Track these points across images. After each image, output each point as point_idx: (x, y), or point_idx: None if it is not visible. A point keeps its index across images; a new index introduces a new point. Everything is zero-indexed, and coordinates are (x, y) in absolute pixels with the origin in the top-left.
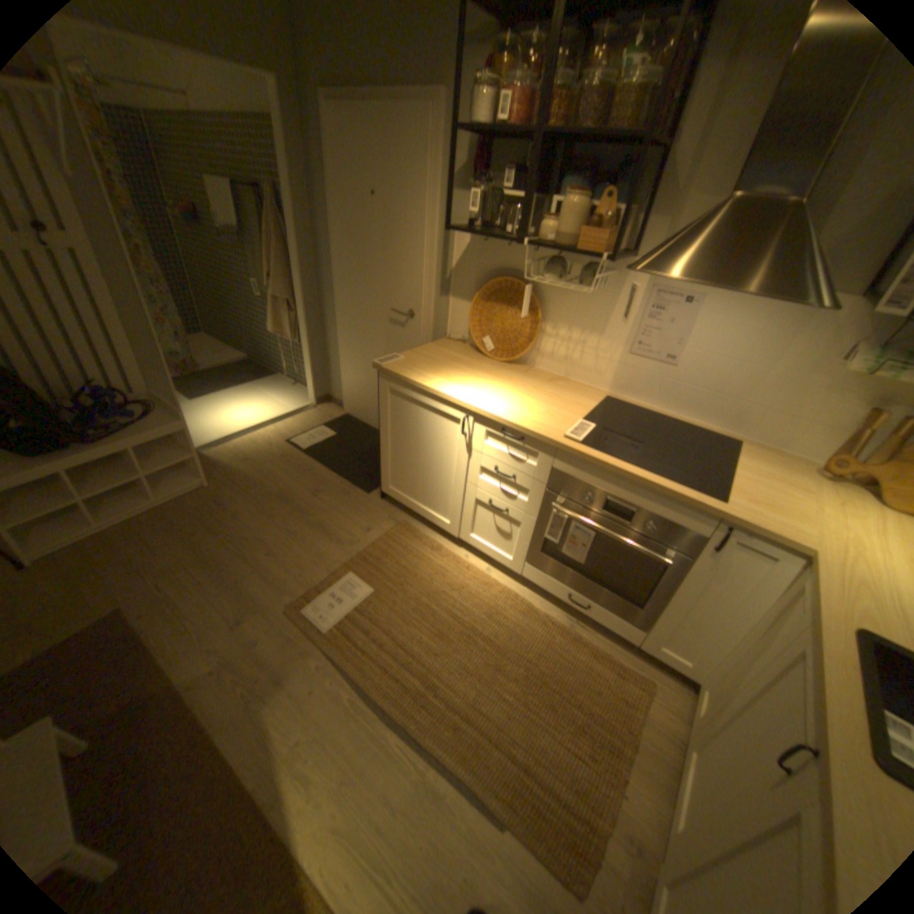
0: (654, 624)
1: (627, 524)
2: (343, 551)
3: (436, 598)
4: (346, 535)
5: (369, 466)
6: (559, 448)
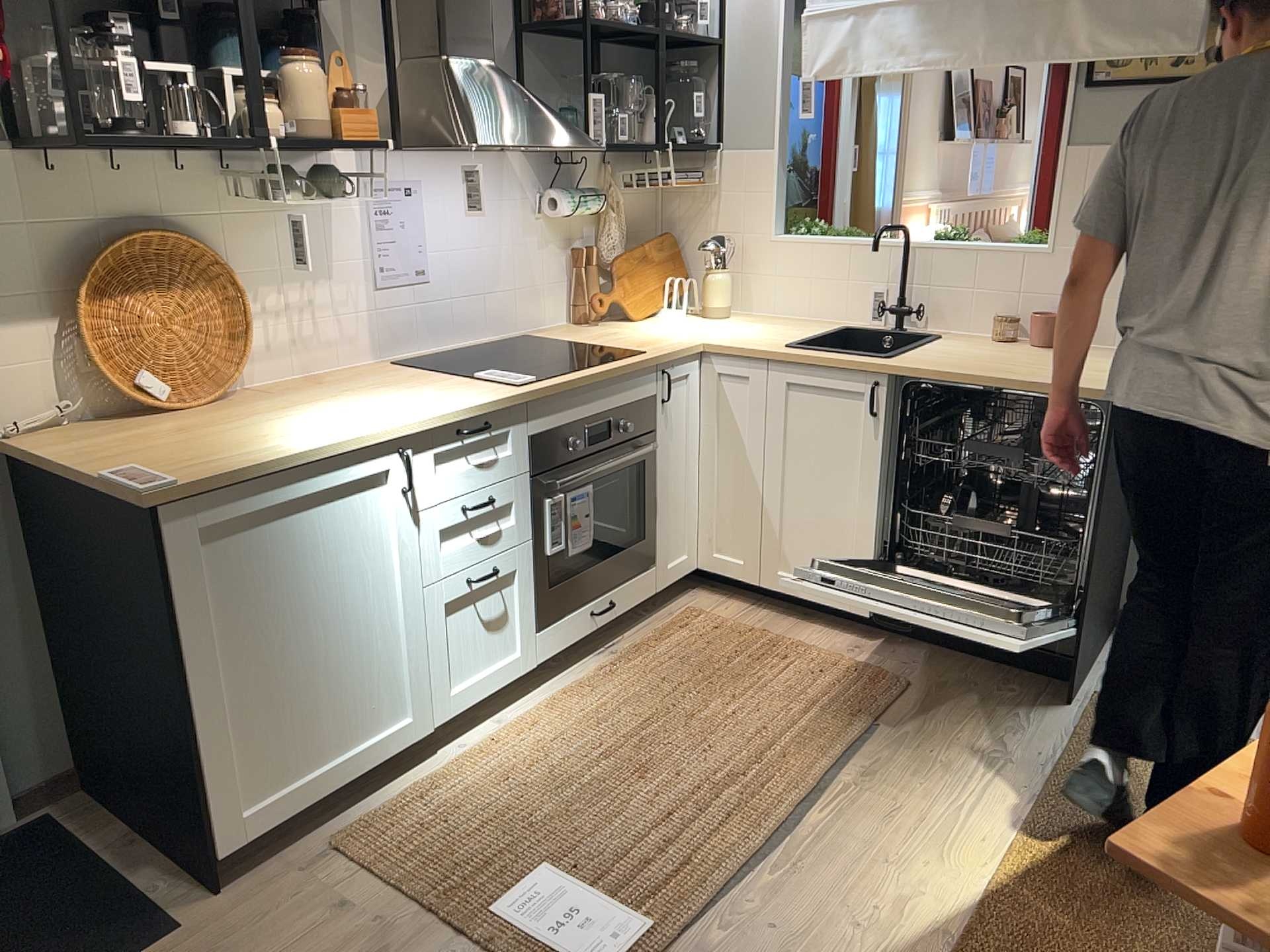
0: (646, 556)
1: (607, 443)
2: (411, 944)
3: (565, 779)
4: (354, 948)
5: (30, 942)
6: (532, 398)
